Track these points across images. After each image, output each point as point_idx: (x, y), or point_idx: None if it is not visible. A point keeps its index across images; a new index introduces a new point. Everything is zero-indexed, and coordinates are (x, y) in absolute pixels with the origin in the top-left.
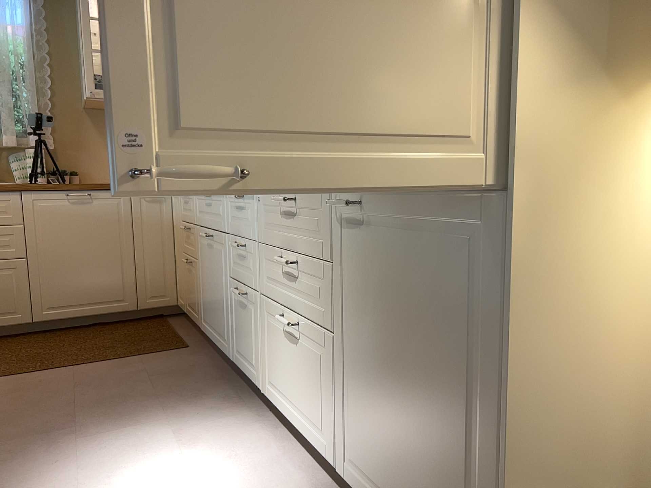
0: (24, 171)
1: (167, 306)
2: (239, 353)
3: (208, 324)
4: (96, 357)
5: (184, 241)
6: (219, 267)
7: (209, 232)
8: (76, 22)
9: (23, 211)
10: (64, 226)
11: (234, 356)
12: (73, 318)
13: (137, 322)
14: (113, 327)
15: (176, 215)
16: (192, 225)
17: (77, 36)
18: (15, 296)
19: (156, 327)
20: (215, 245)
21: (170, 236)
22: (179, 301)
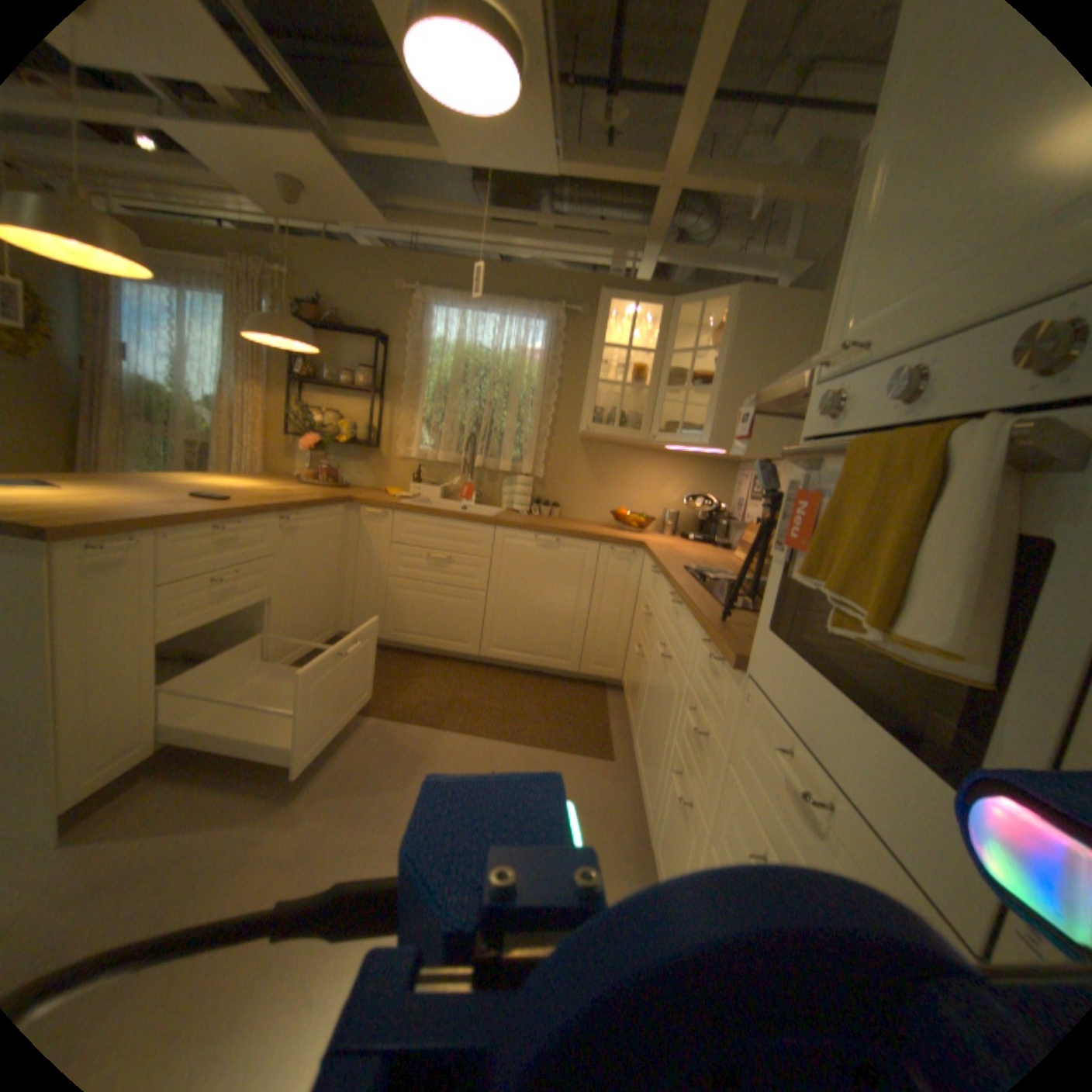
0: (511, 498)
1: (609, 679)
2: (660, 855)
3: (640, 755)
4: (514, 731)
5: (642, 623)
6: (667, 707)
7: (667, 649)
8: (593, 347)
9: (493, 546)
10: (526, 569)
11: (655, 843)
12: (514, 663)
13: (573, 687)
14: (549, 685)
15: (642, 584)
16: (654, 616)
17: (590, 363)
18: (469, 627)
19: (589, 705)
20: (670, 674)
21: (632, 604)
22: (623, 677)
